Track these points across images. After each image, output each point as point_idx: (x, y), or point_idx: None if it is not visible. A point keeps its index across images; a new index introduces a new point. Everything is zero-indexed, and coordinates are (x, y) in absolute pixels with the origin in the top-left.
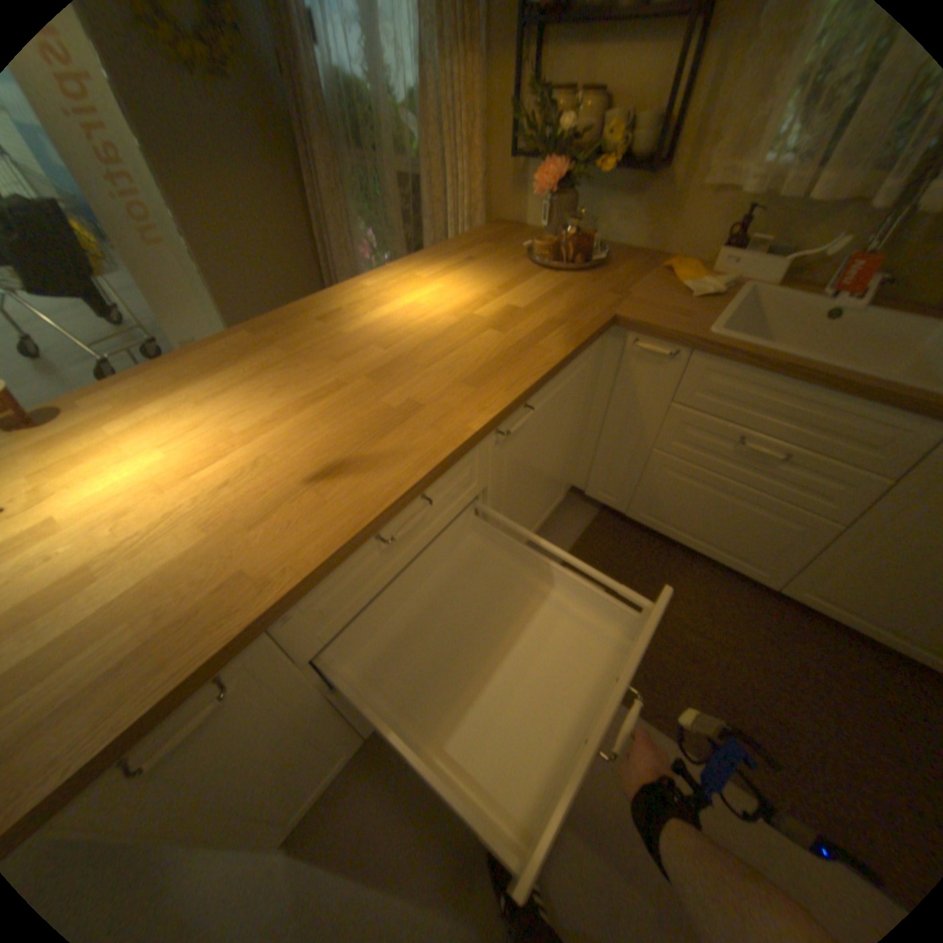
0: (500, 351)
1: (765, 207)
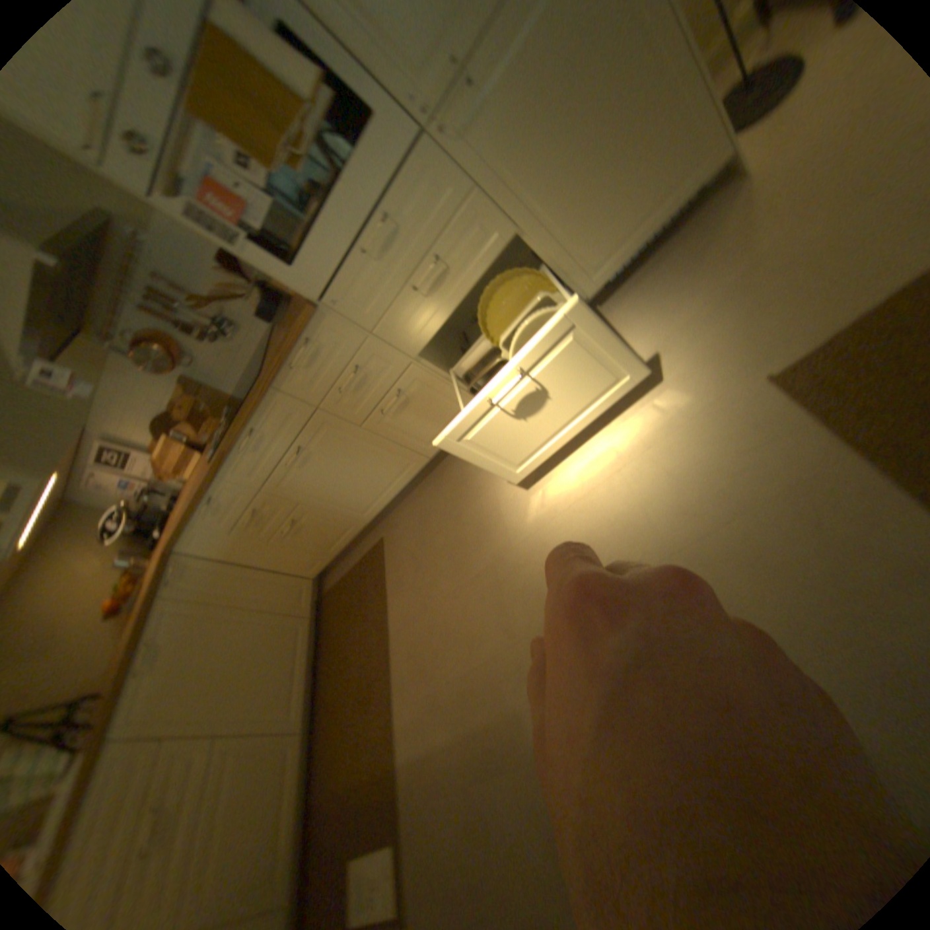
0: None
1: None
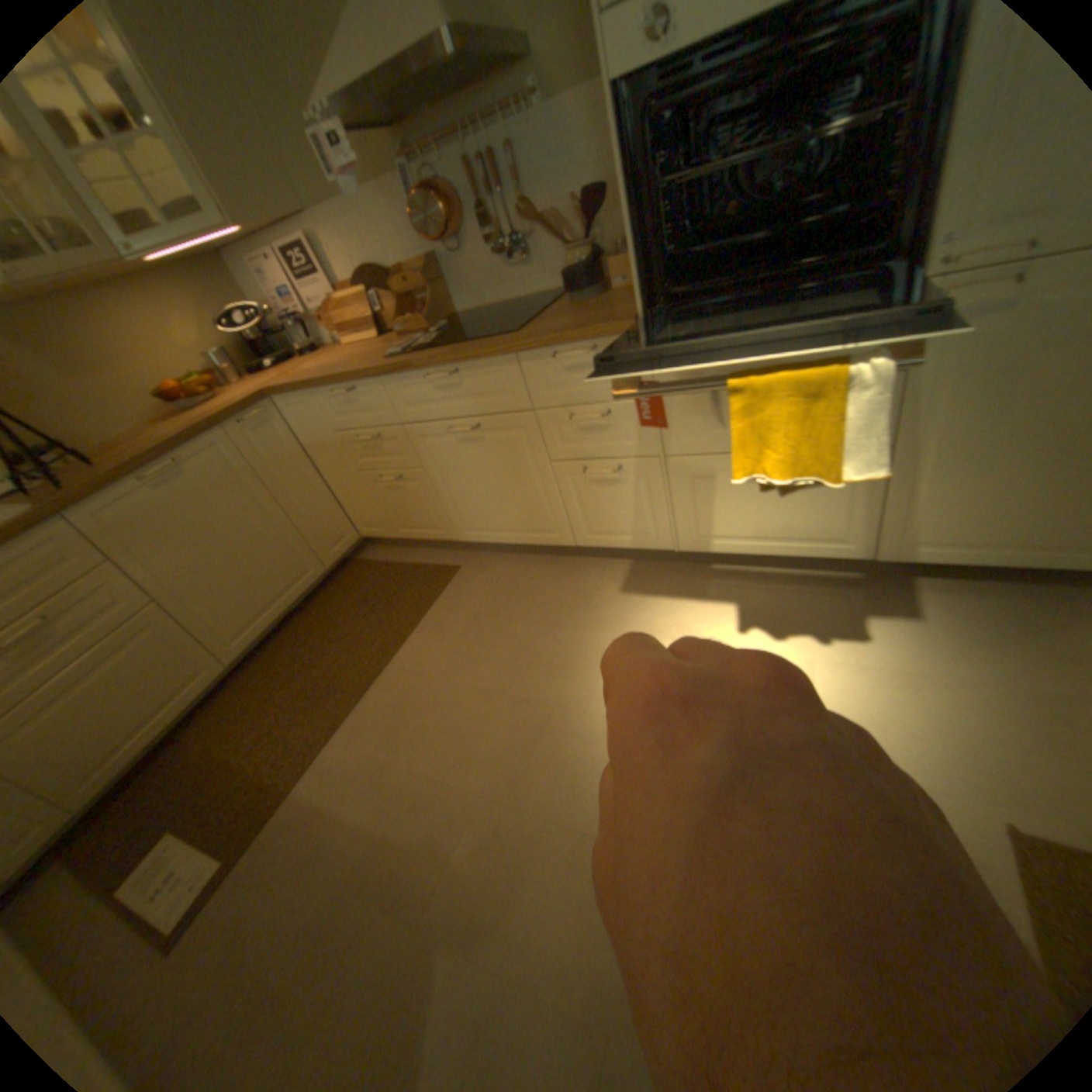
0: None
1: None
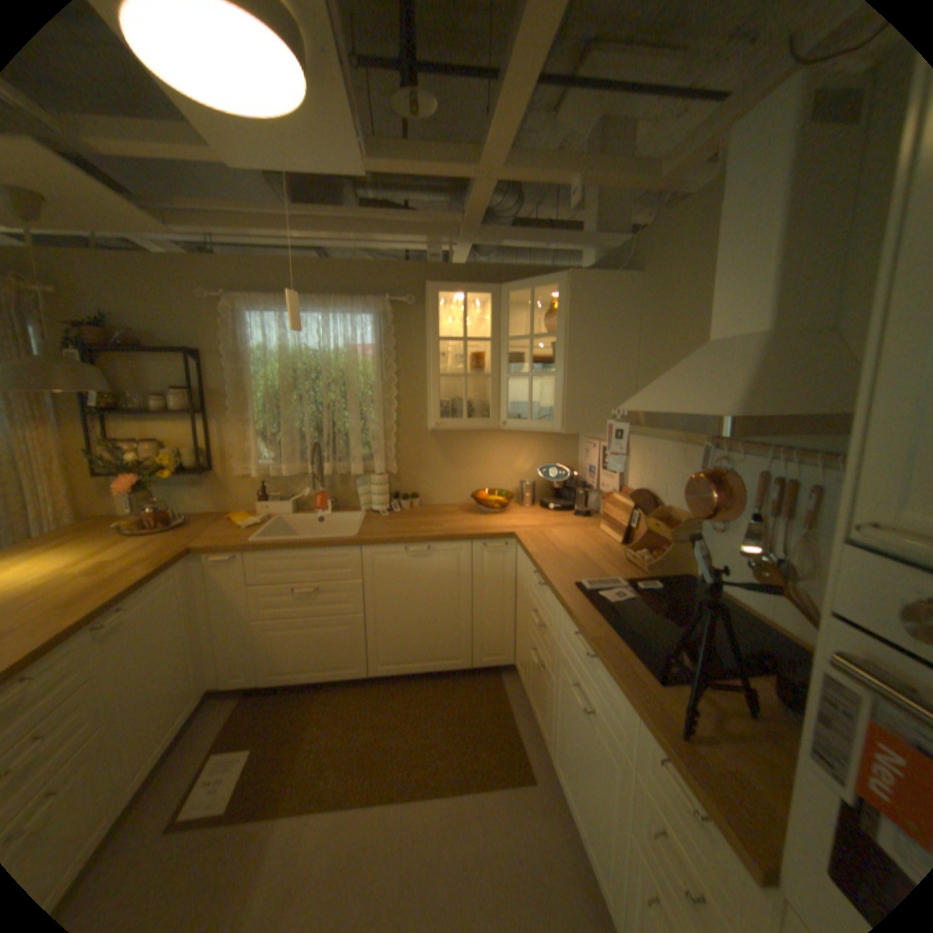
0: (91, 587)
1: (271, 483)
